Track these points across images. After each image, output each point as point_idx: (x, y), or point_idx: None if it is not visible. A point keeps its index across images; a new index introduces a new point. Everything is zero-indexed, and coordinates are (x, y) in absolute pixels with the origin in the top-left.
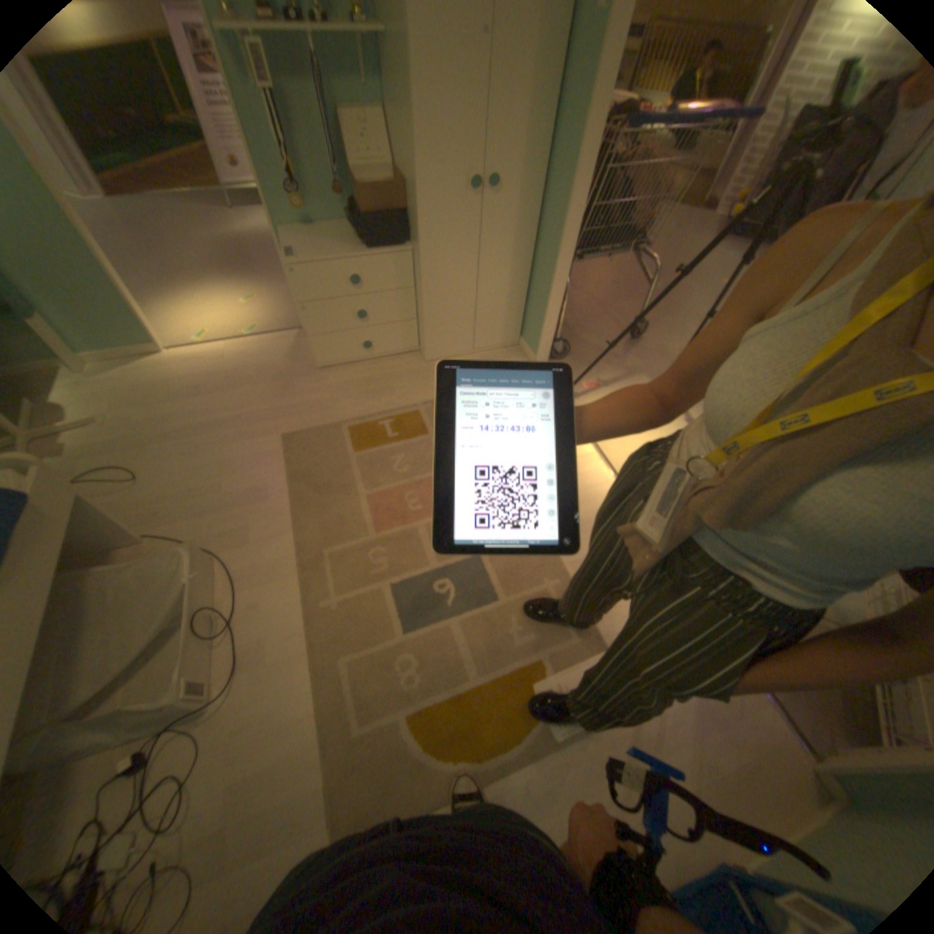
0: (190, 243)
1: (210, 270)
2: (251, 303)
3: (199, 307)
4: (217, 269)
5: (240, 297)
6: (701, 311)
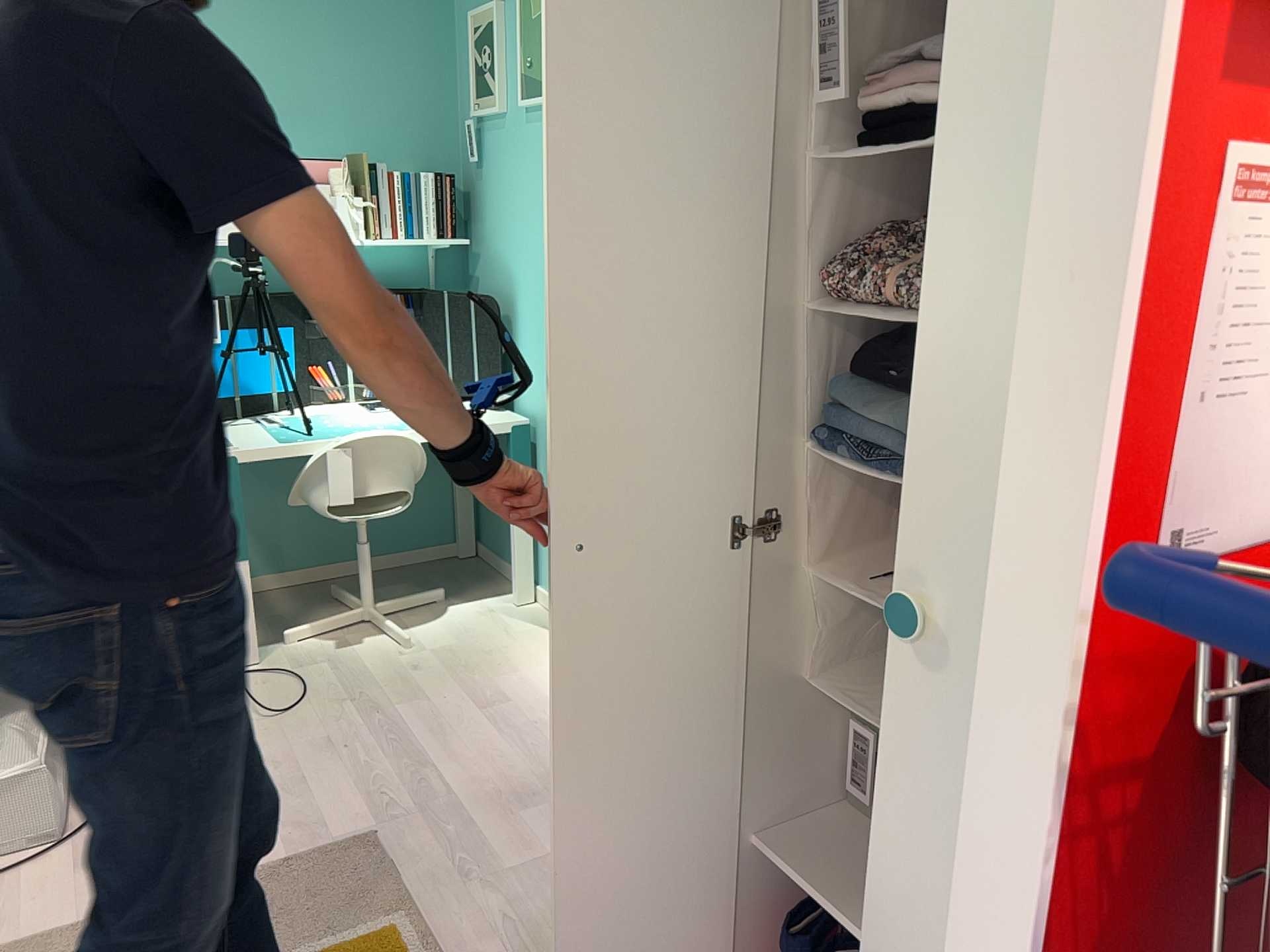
0: None
1: None
2: None
3: None
4: None
5: None
6: None
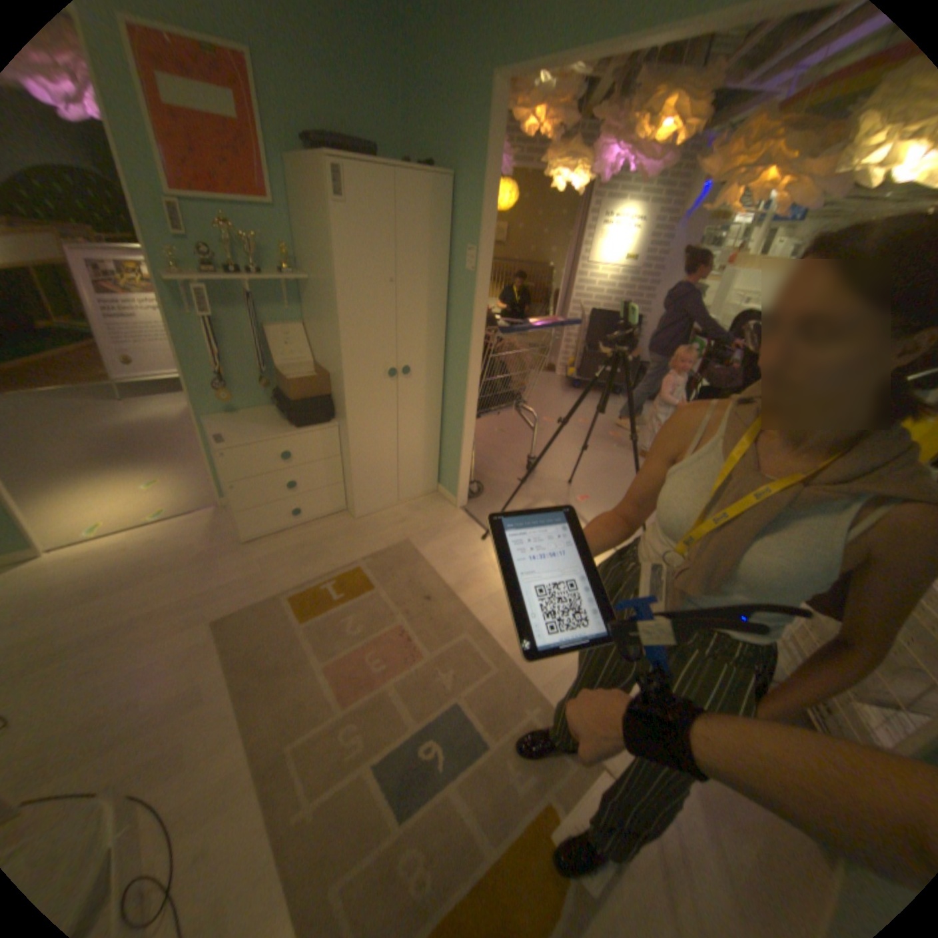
0: (73, 437)
1: (100, 462)
2: (155, 488)
3: (90, 500)
4: (109, 459)
5: (140, 484)
6: (571, 444)
